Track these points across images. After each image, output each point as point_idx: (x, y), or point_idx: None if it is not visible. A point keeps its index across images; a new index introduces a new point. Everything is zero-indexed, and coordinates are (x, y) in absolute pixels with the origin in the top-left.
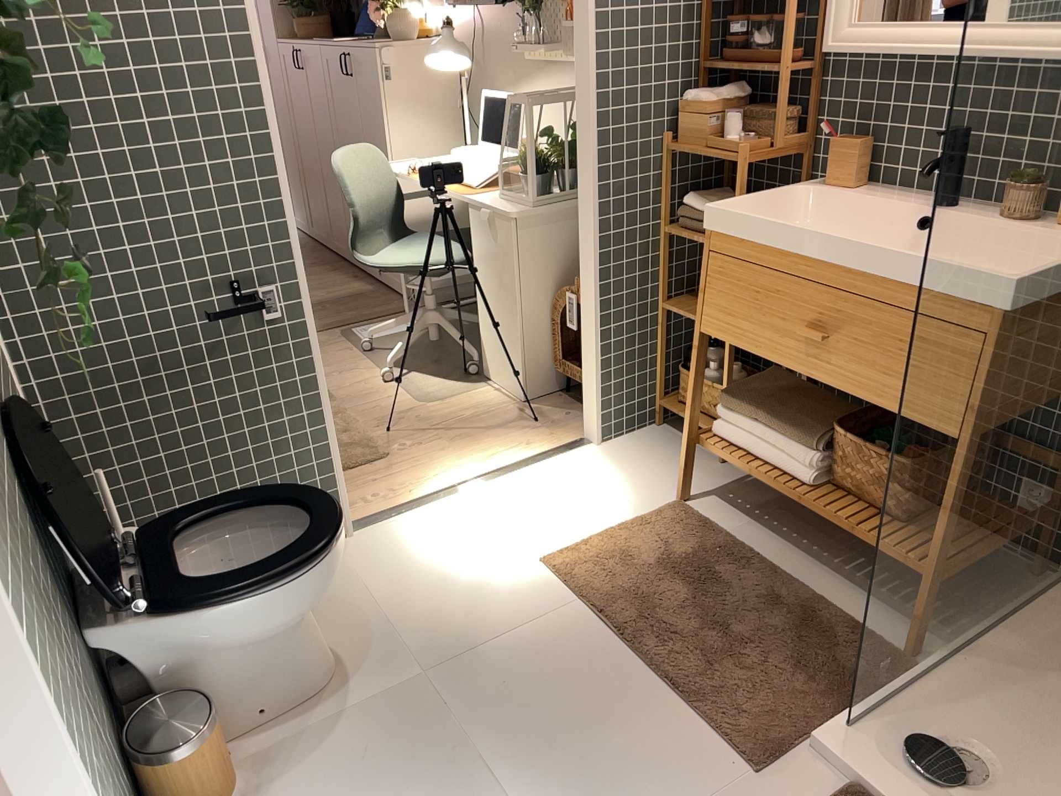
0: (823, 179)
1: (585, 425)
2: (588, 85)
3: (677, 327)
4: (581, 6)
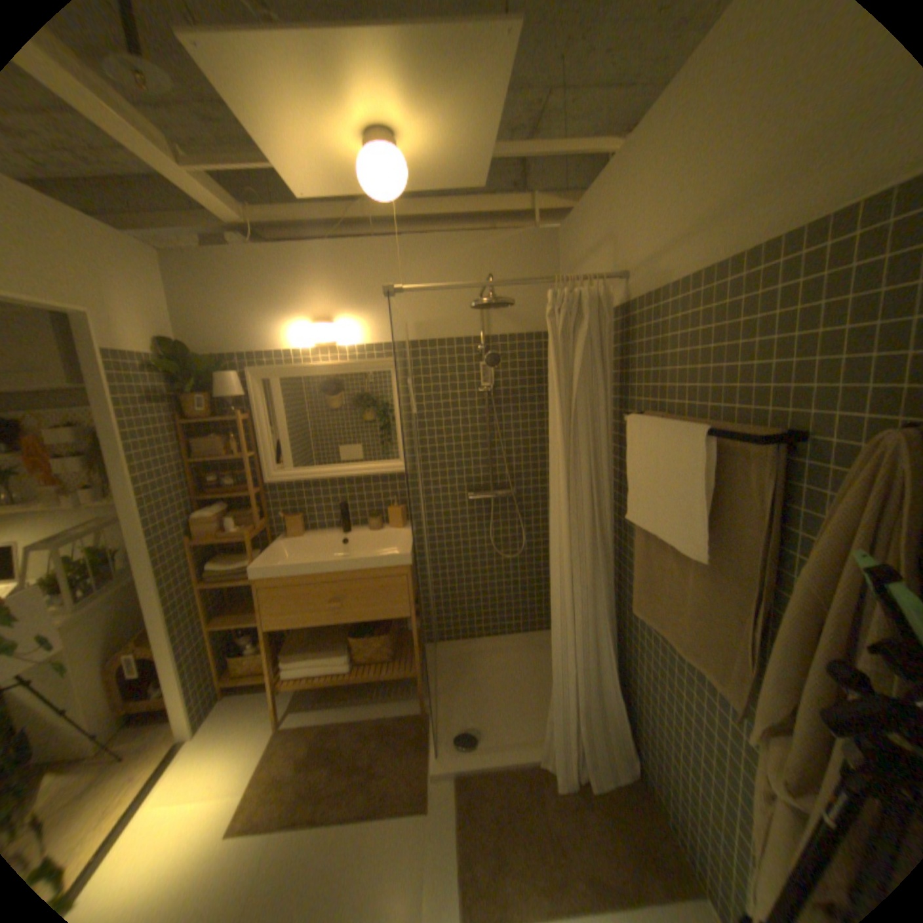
0: (277, 534)
1: (172, 733)
2: (133, 527)
3: (212, 637)
4: (115, 485)
